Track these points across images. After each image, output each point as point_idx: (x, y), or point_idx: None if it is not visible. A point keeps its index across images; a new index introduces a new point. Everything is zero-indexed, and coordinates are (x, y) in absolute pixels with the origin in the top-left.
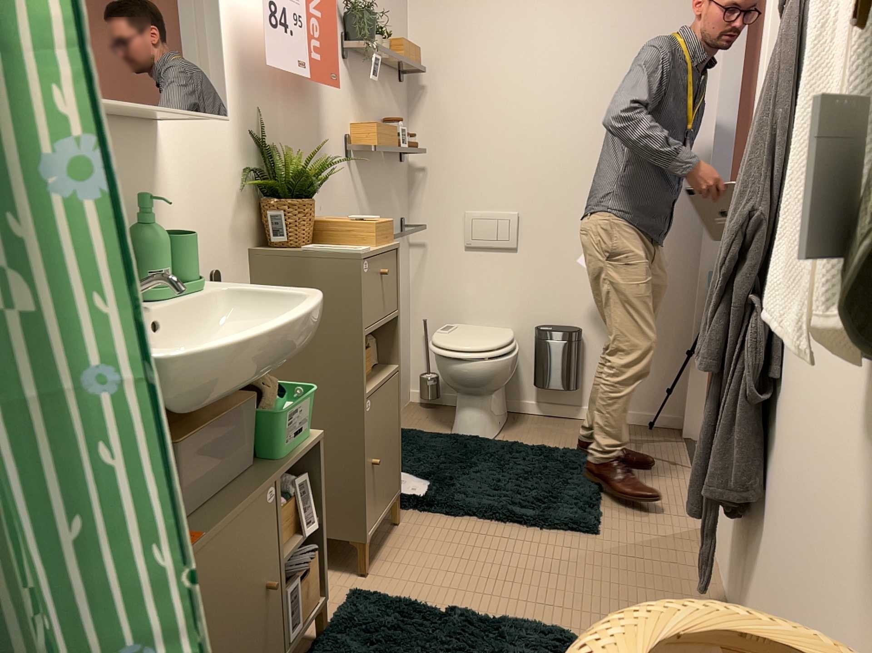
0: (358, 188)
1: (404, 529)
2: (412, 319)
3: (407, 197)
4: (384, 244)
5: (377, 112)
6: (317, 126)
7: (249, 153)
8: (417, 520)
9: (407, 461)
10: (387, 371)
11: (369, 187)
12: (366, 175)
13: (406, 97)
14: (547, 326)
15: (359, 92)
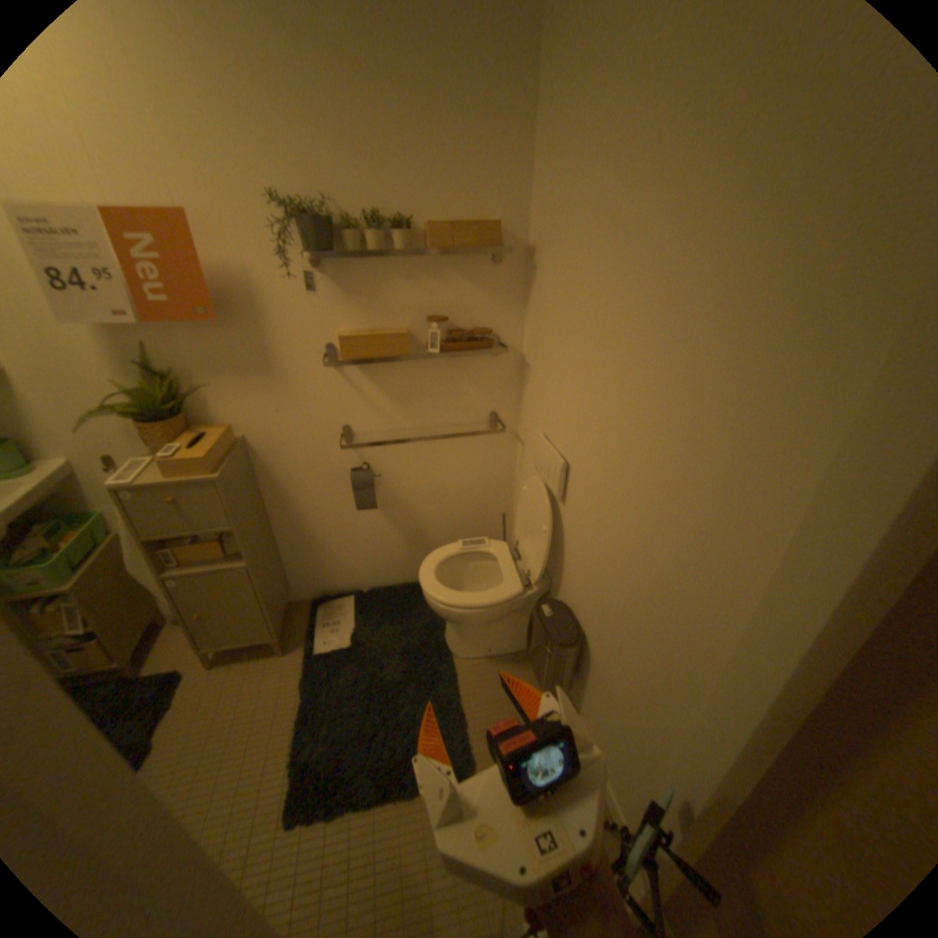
0: (357, 387)
1: (270, 664)
2: (514, 502)
3: (509, 387)
4: (176, 477)
5: (413, 303)
6: (253, 340)
7: (126, 376)
8: (285, 667)
9: (371, 618)
10: (229, 565)
11: (388, 385)
12: (380, 373)
13: (515, 270)
14: (564, 606)
15: (356, 290)
